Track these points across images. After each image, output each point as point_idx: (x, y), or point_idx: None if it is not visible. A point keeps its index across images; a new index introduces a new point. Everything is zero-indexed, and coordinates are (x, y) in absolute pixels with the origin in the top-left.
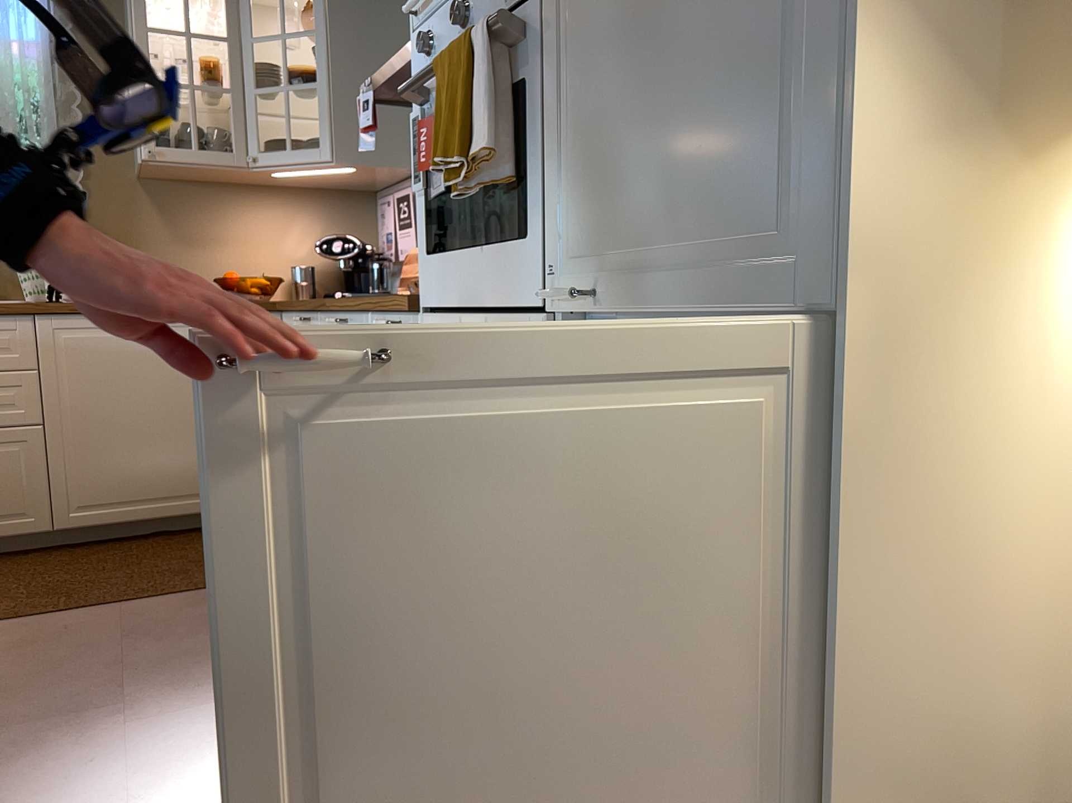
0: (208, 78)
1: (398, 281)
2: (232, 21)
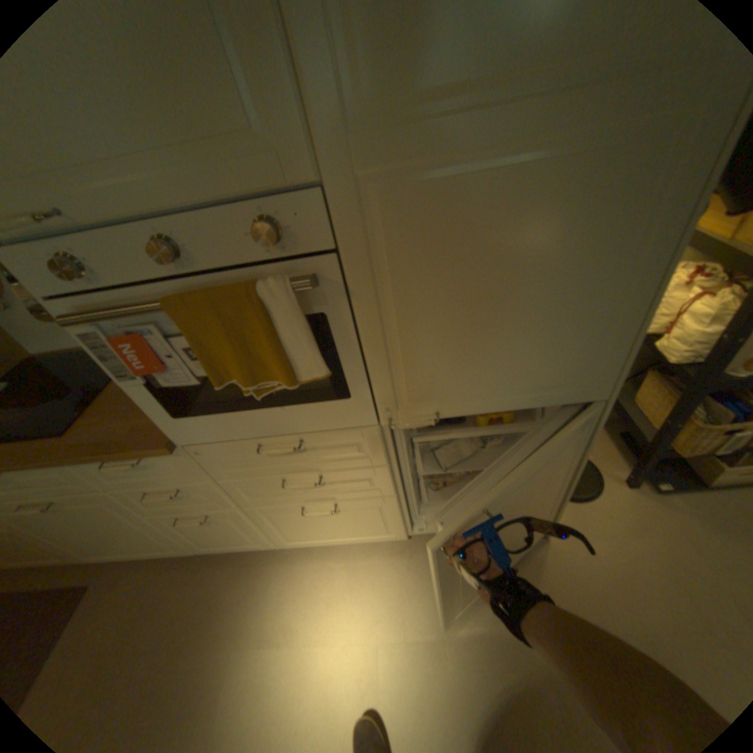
0: None
1: None
2: None
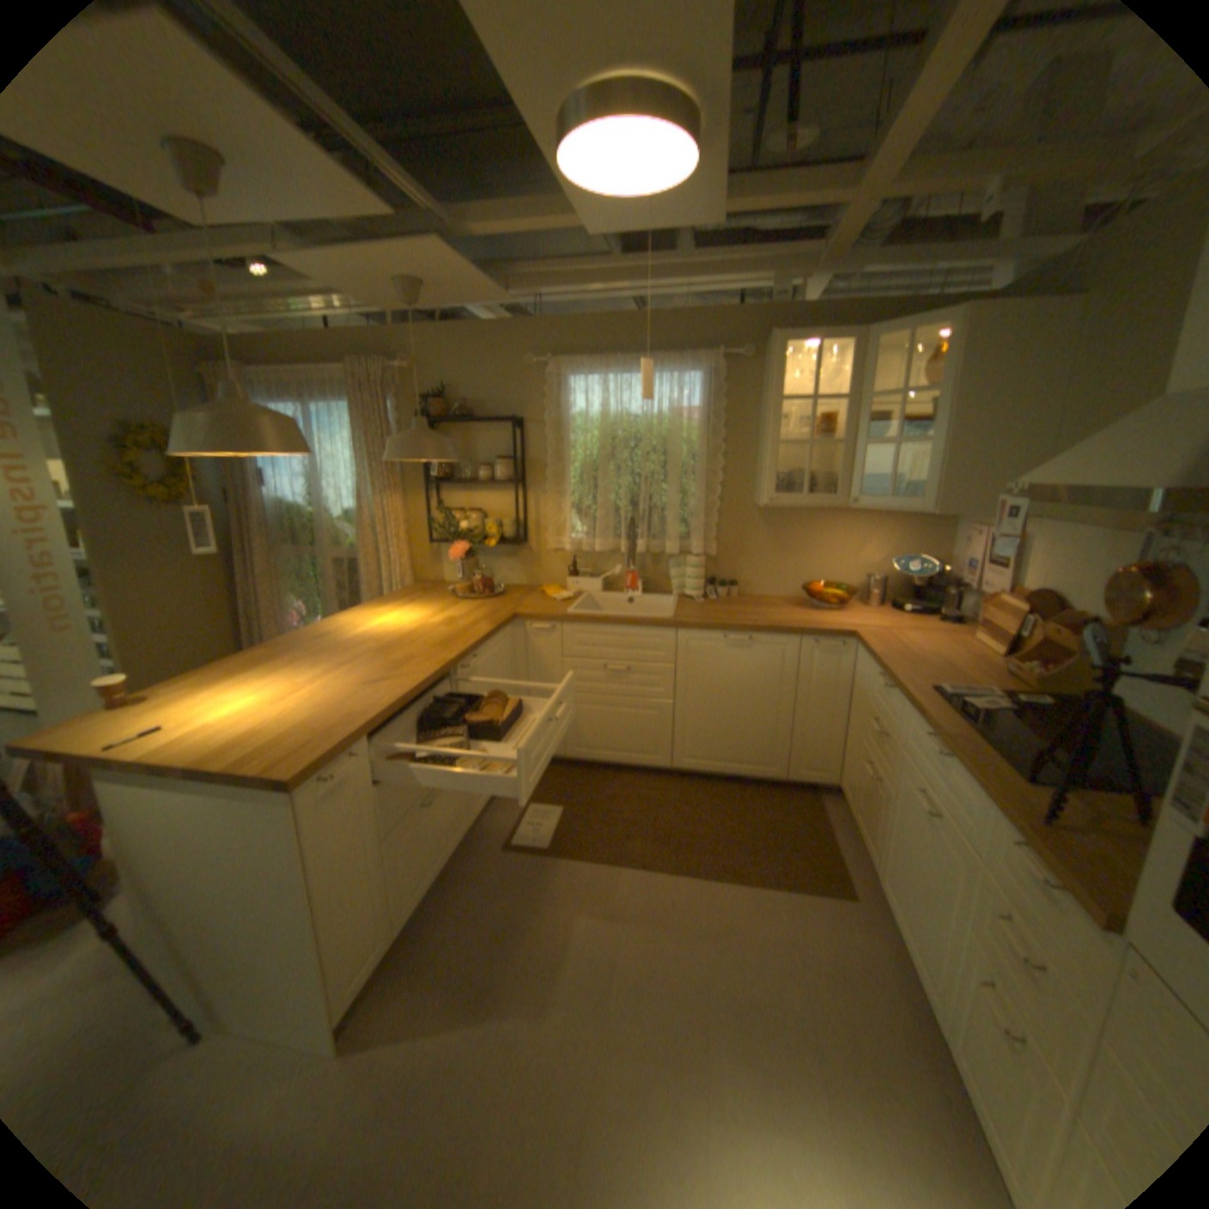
0: (823, 425)
1: (974, 602)
2: (853, 375)
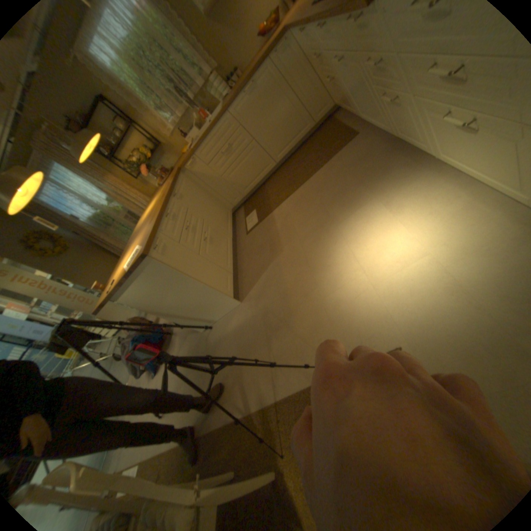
0: None
1: None
2: None
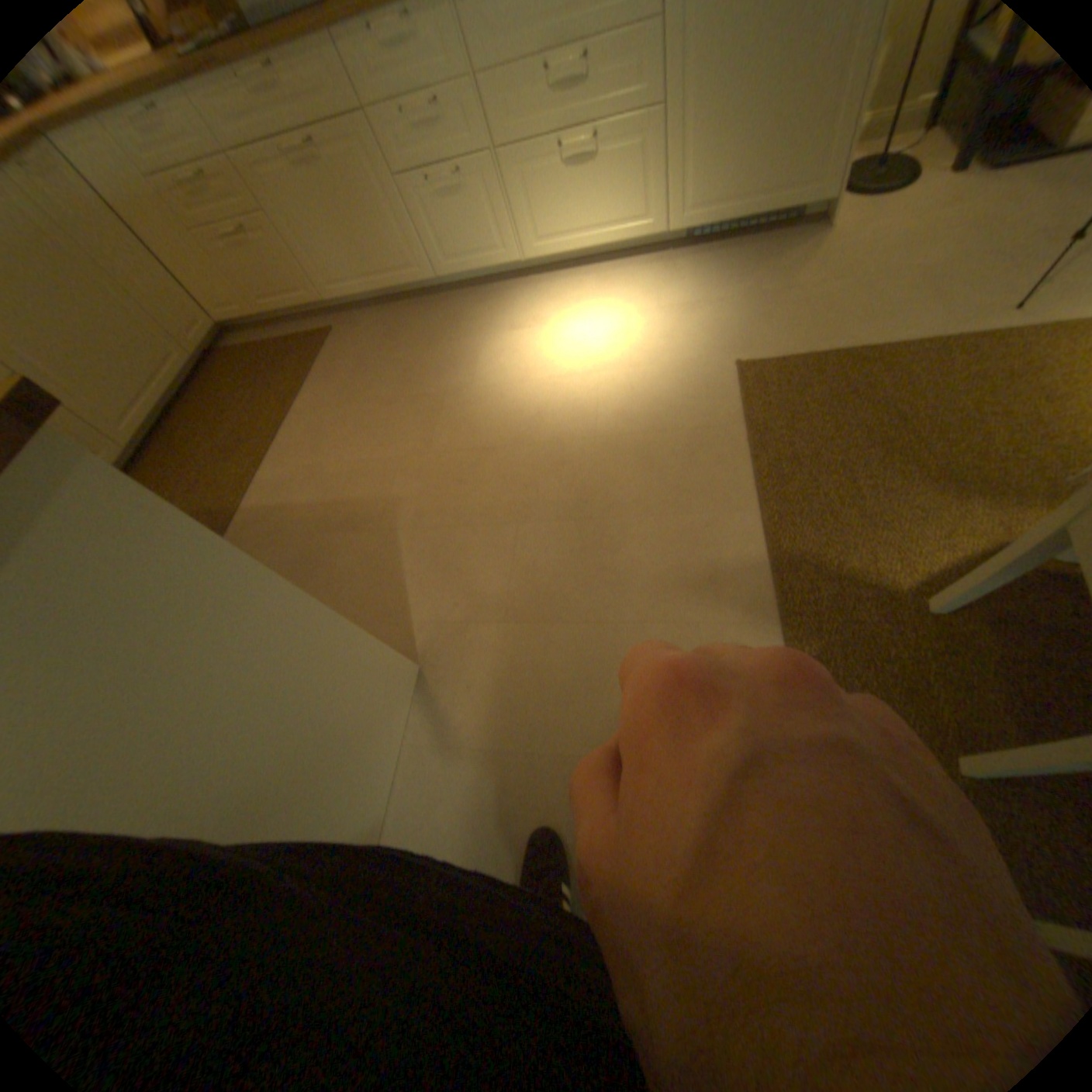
0: None
1: None
2: None
